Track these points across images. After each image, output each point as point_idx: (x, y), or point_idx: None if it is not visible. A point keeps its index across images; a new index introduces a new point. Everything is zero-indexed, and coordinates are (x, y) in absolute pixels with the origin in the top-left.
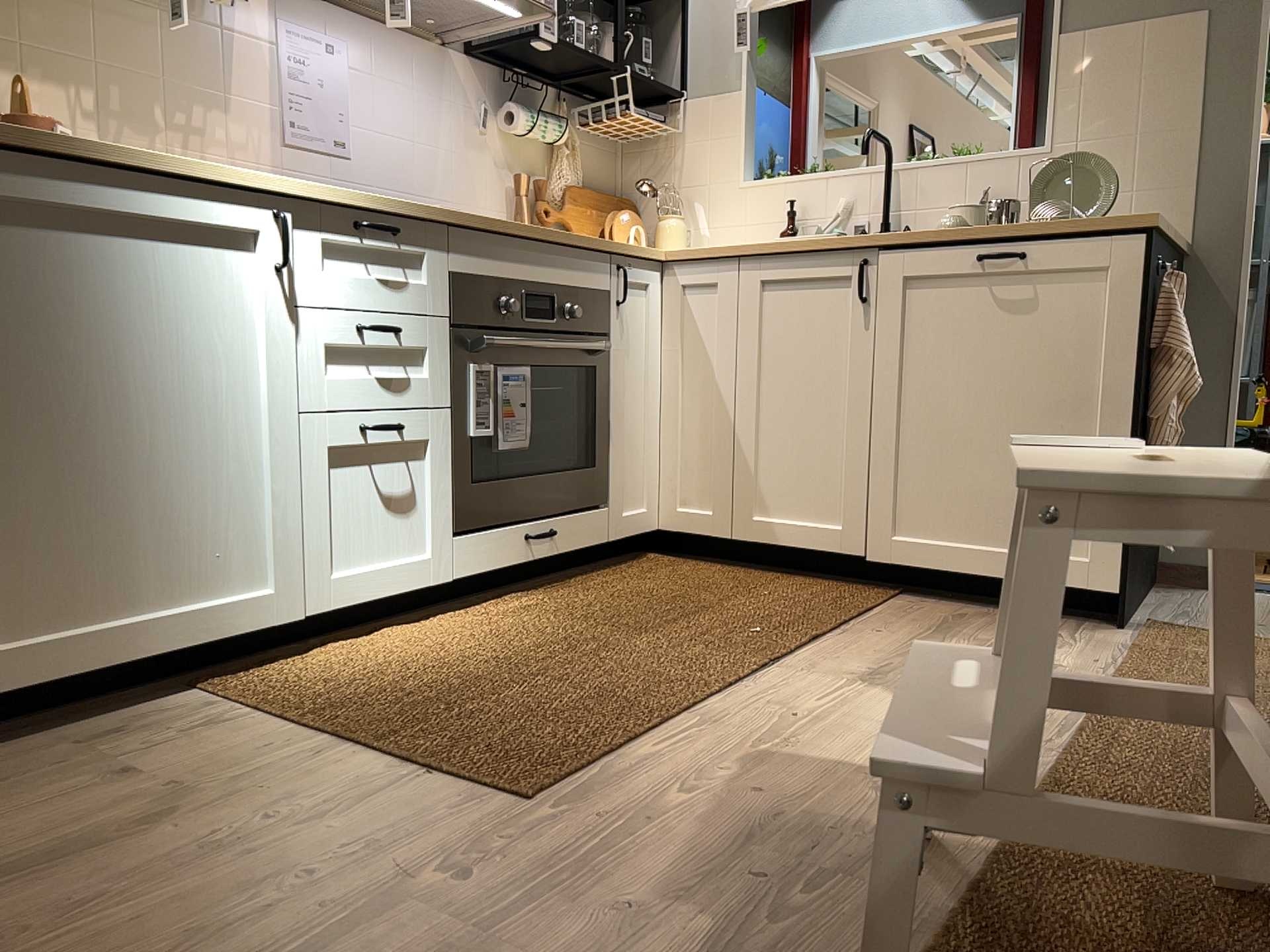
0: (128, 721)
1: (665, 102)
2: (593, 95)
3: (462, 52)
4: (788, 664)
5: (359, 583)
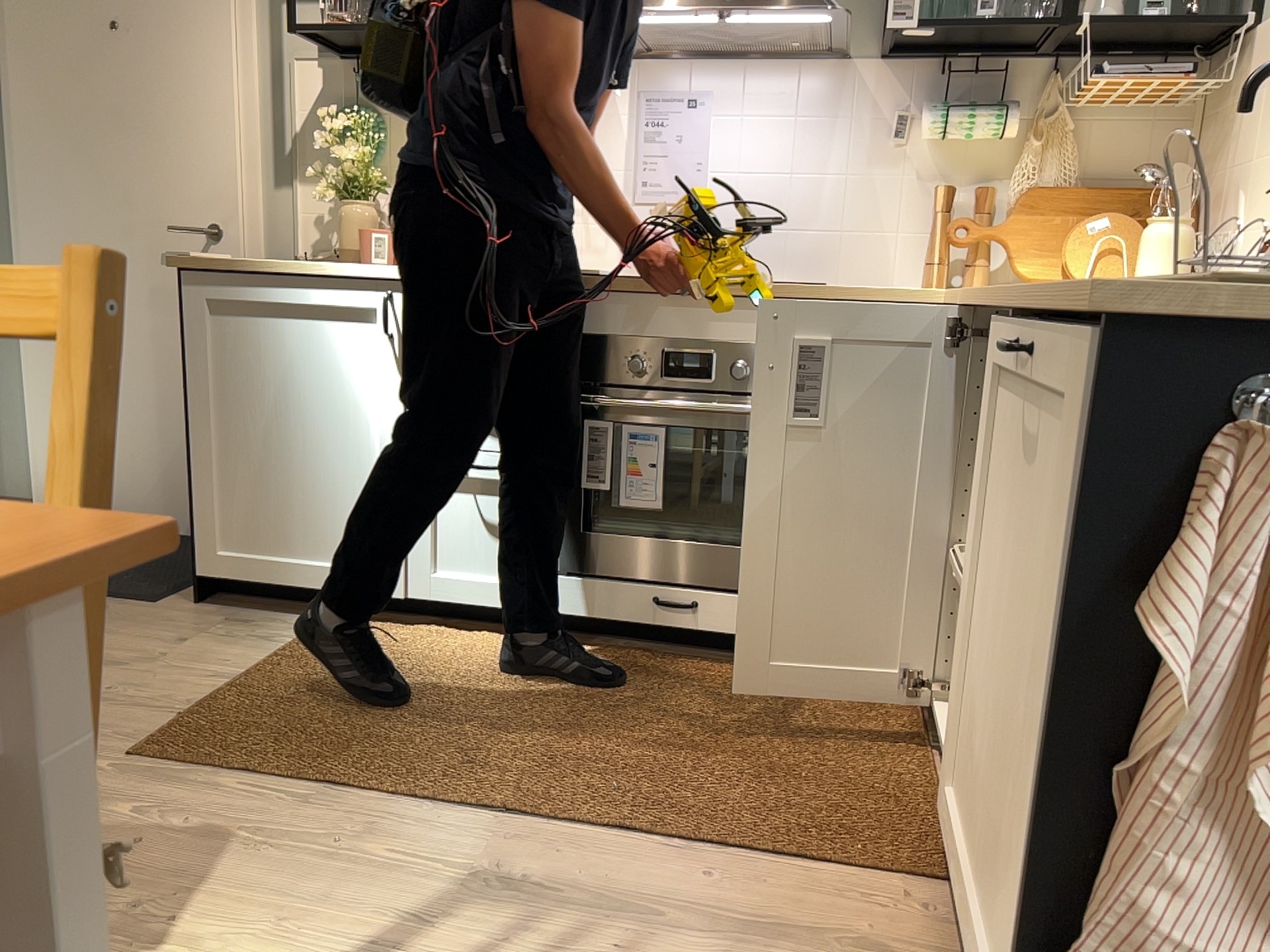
0: (270, 619)
1: (1241, 34)
2: (1119, 51)
3: (871, 57)
4: (505, 825)
5: (455, 588)
